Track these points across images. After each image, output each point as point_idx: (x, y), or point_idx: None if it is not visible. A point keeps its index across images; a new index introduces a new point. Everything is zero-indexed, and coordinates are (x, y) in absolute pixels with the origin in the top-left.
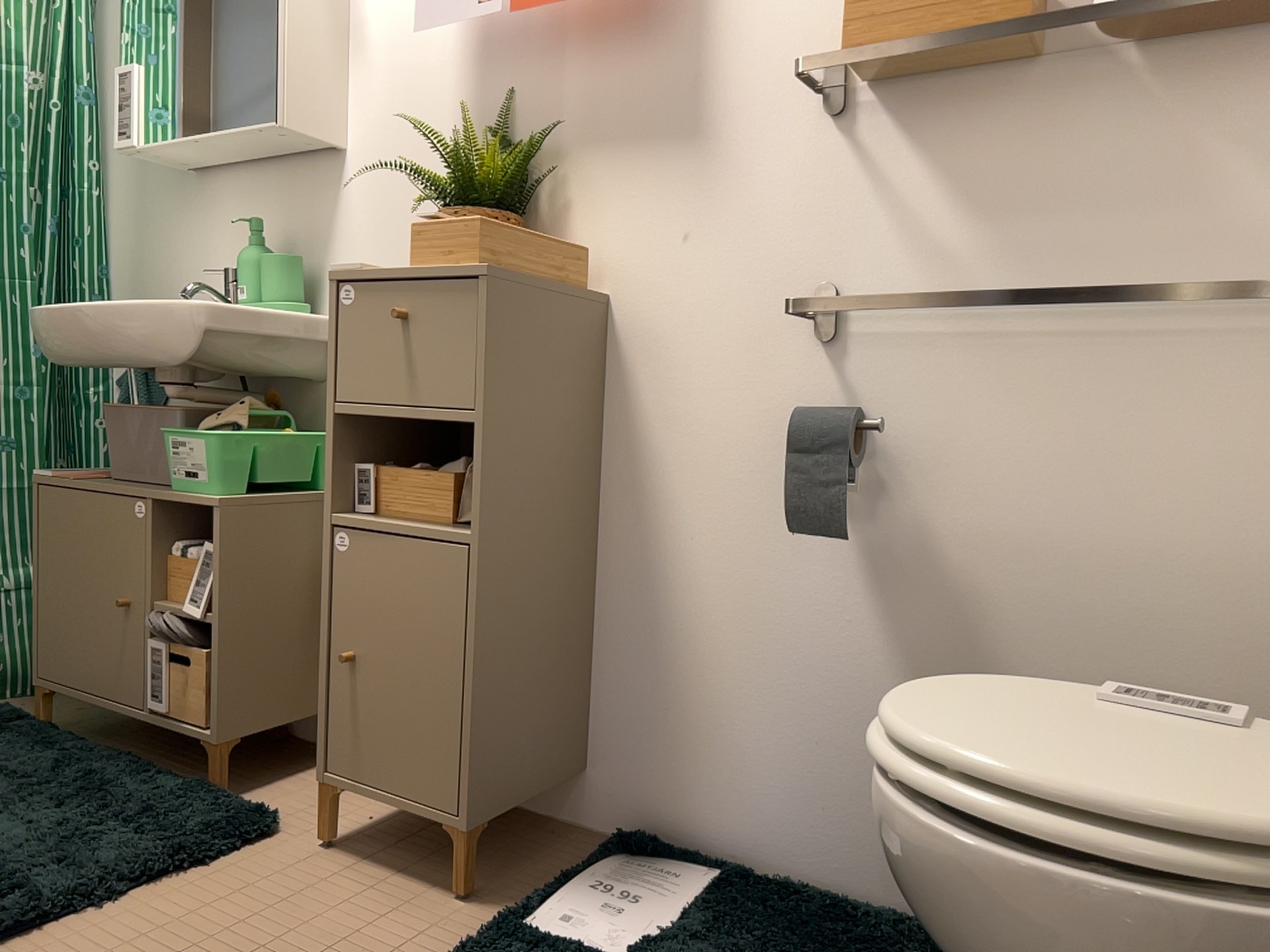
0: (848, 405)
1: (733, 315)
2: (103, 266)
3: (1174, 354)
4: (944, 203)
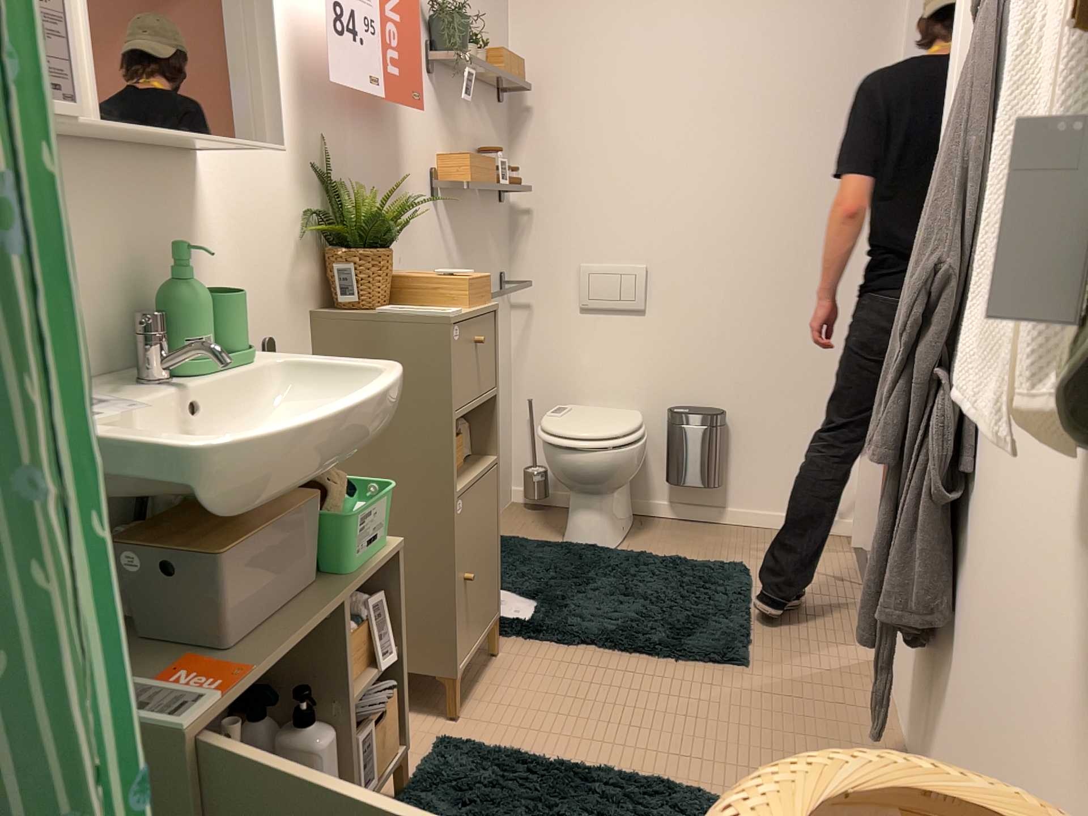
0: None
1: None
2: None
3: None
4: (458, 253)
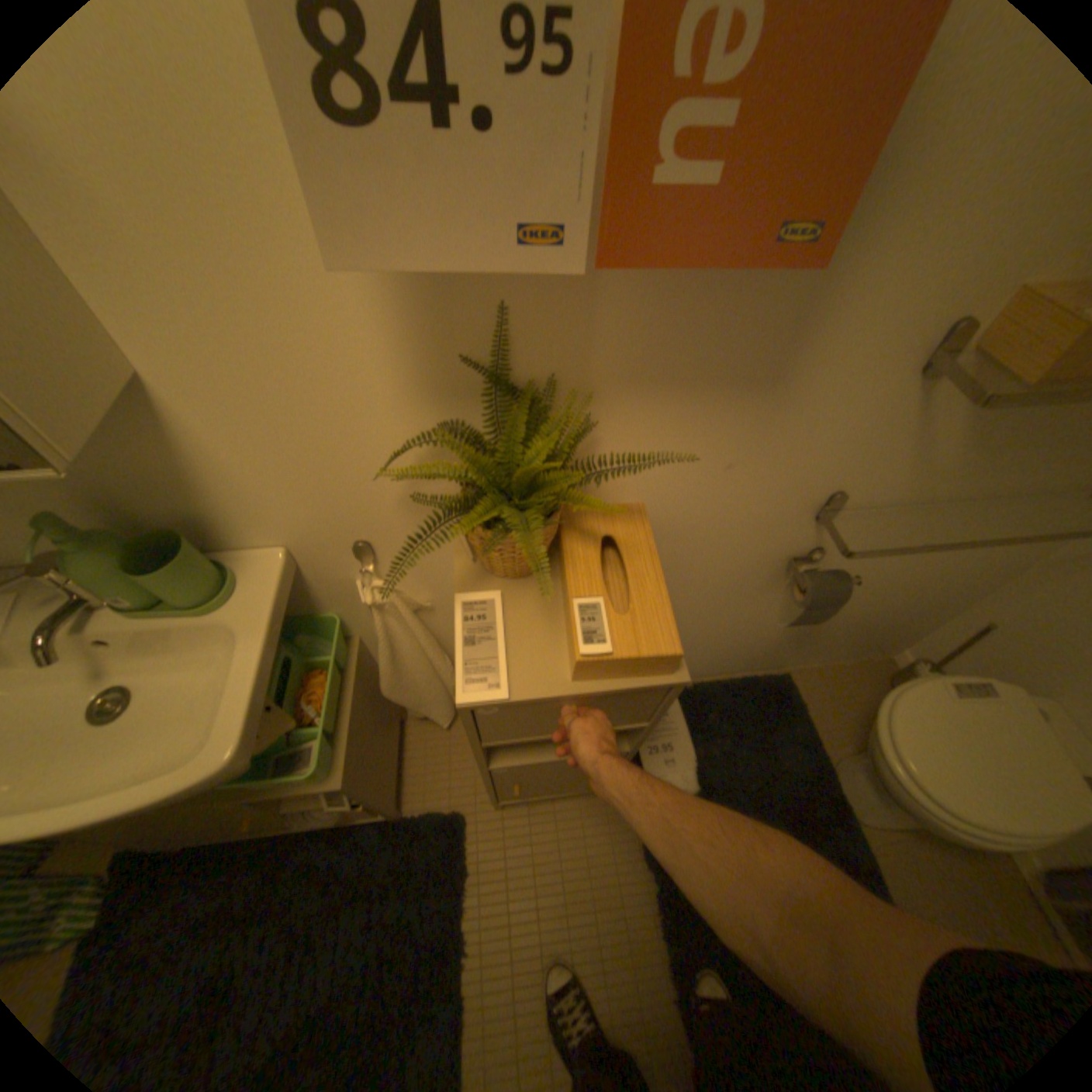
0: (814, 545)
1: (753, 511)
2: None
3: (1016, 507)
4: (962, 438)
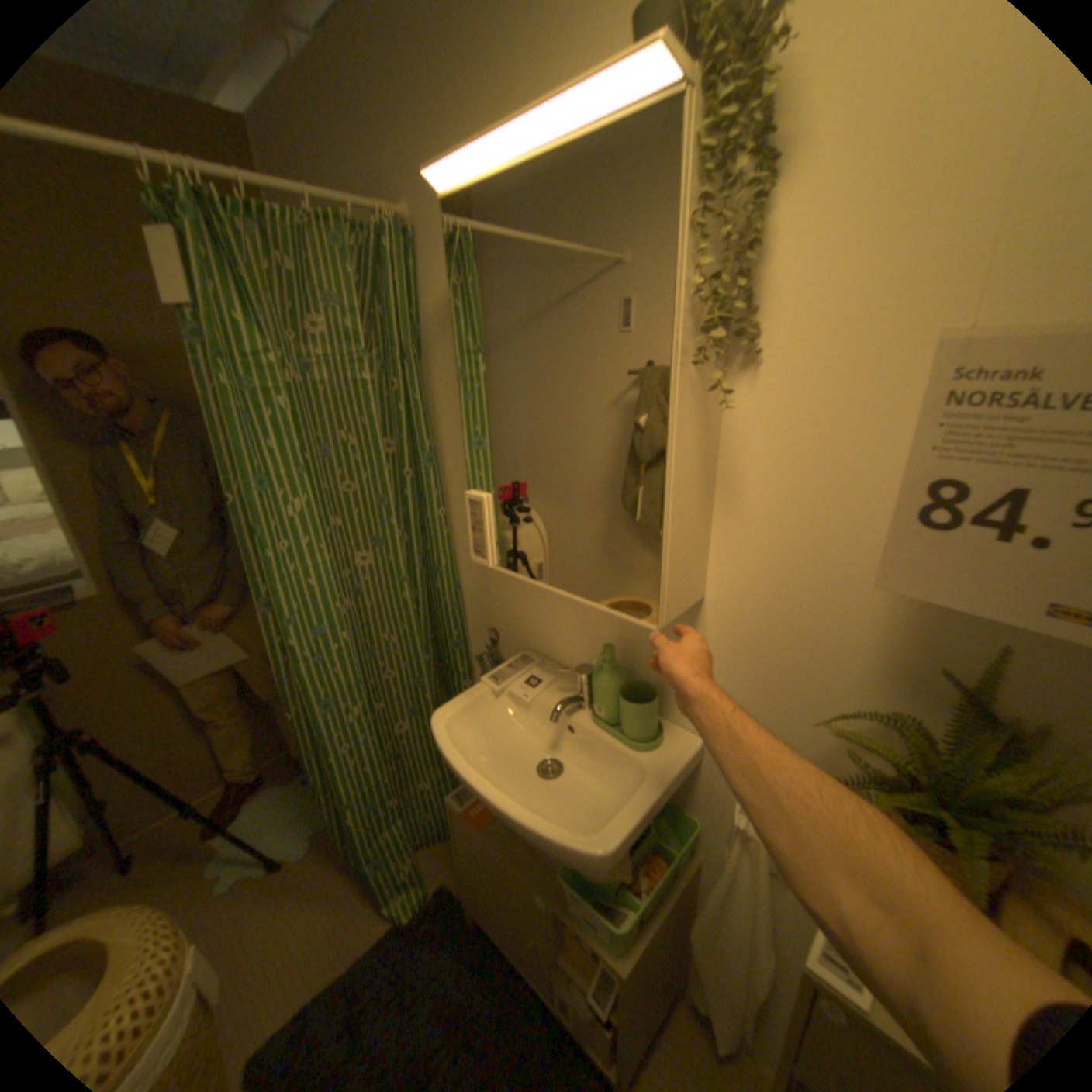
0: None
1: None
2: (452, 573)
3: None
4: None
